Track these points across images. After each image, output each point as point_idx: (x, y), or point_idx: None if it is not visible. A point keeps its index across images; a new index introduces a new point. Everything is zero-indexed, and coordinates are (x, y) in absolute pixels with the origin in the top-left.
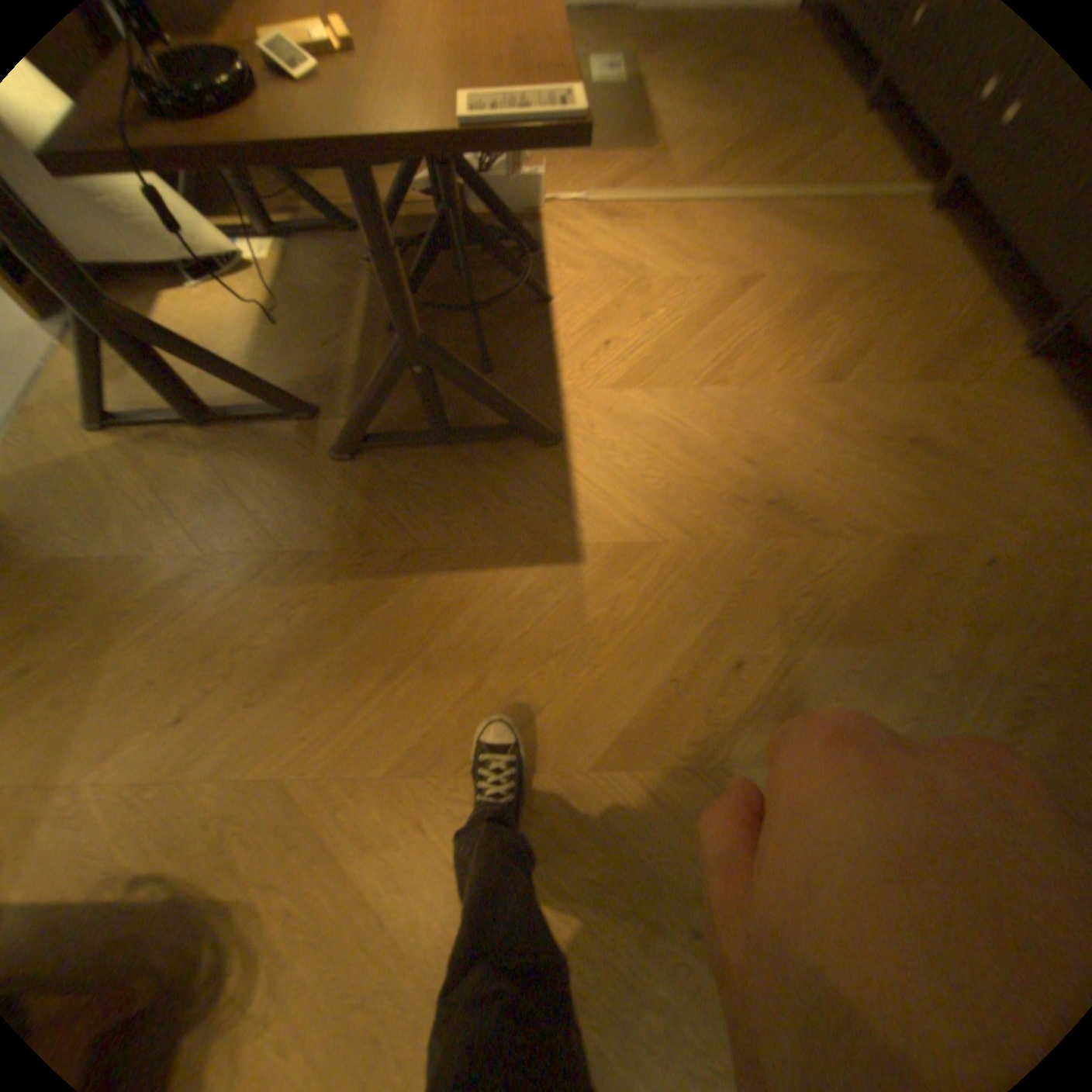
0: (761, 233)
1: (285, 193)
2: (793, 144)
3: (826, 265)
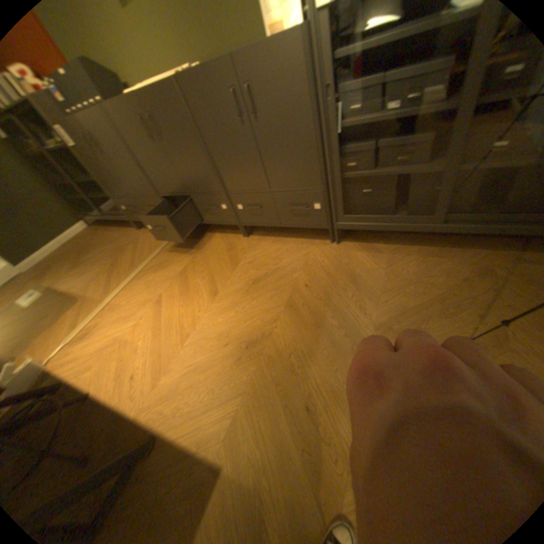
0: (147, 284)
1: None
2: (128, 255)
3: (176, 271)
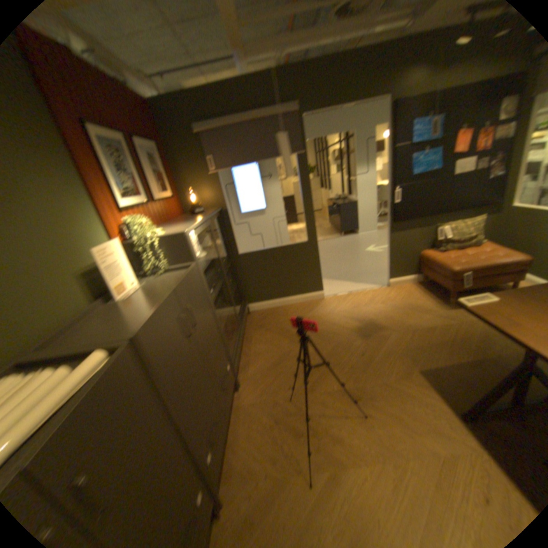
0: None
1: None
2: None
3: None
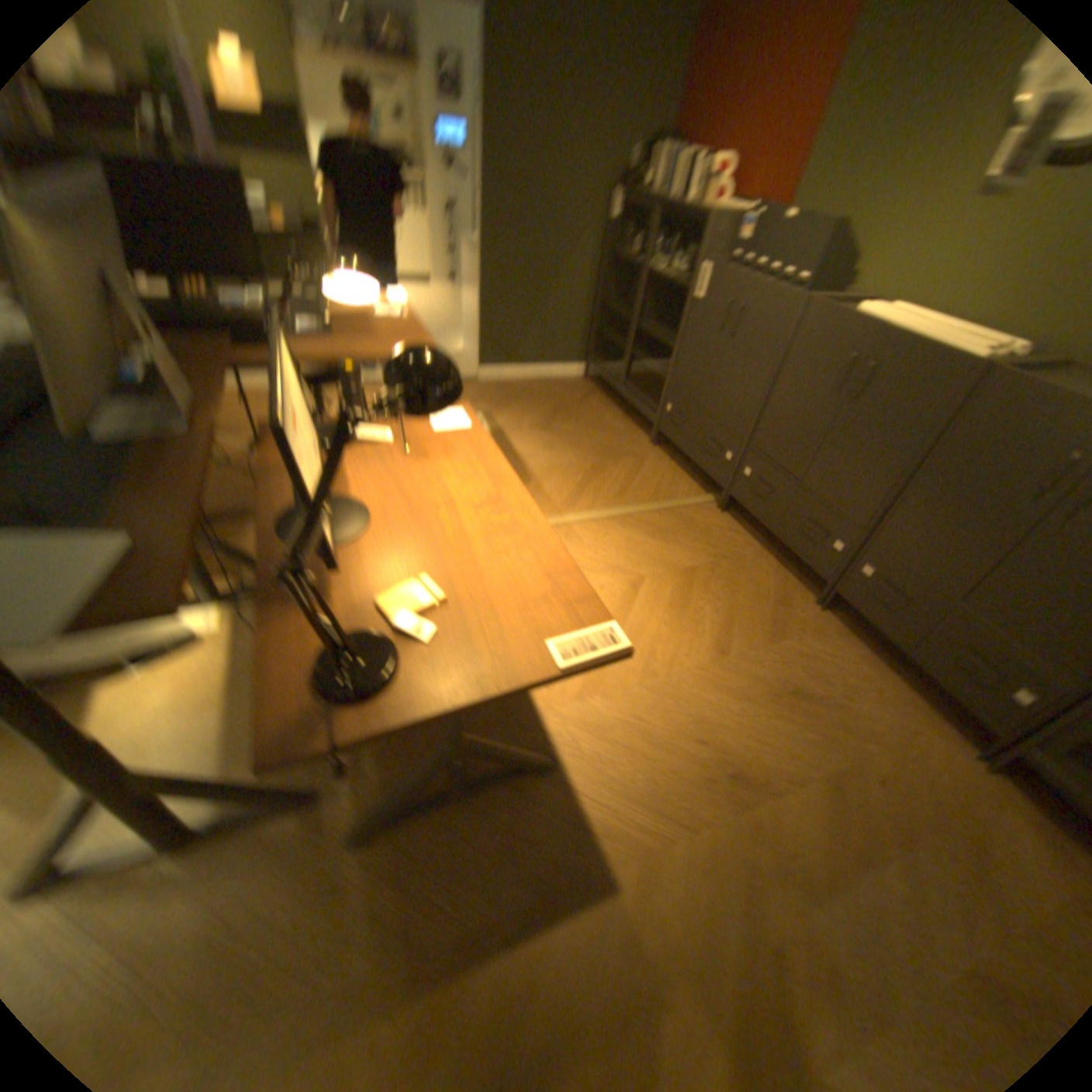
0: (628, 545)
1: (228, 563)
2: (620, 475)
3: (679, 564)
